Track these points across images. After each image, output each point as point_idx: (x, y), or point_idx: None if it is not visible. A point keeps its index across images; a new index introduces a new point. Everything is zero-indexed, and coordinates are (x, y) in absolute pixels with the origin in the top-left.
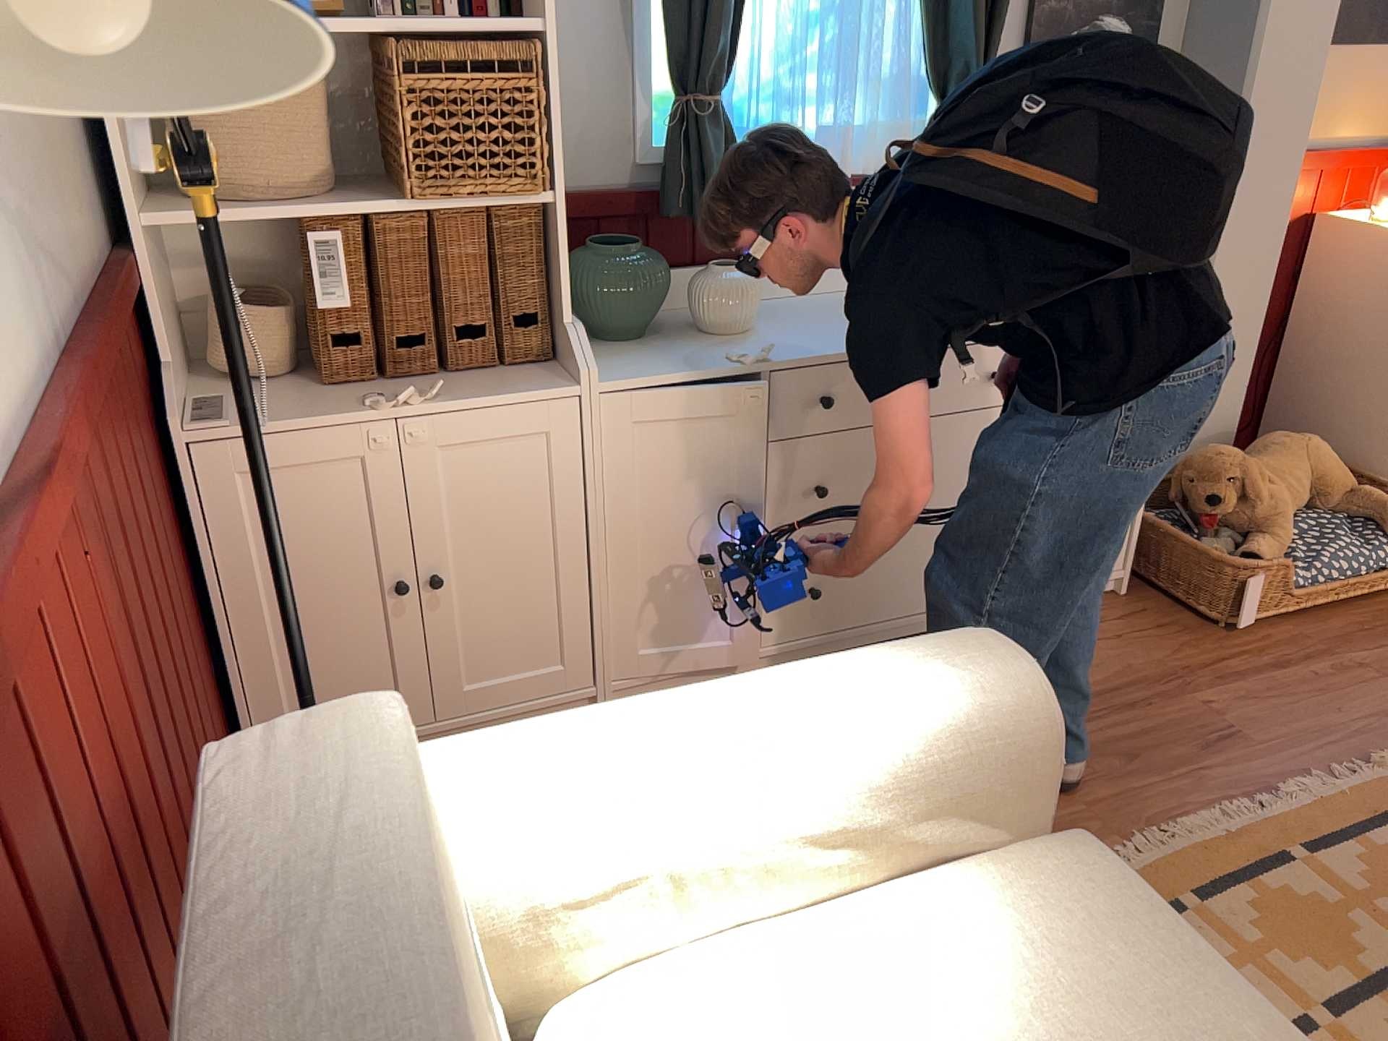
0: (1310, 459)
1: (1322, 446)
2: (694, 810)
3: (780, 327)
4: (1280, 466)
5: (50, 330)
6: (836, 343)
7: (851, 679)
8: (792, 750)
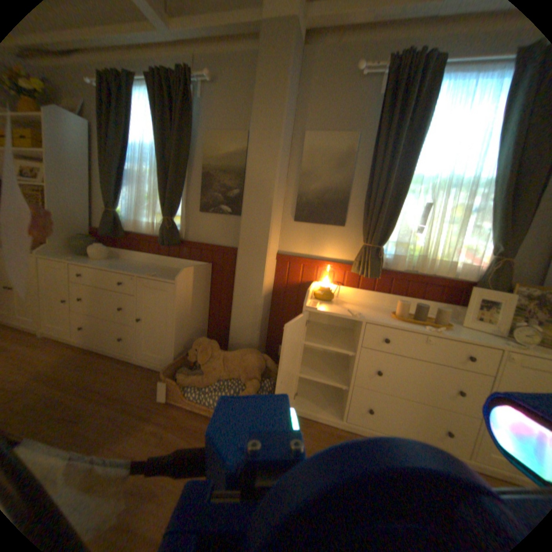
0: (243, 360)
1: (252, 358)
2: None
3: (105, 261)
4: (231, 357)
5: None
6: (93, 264)
7: None
8: None
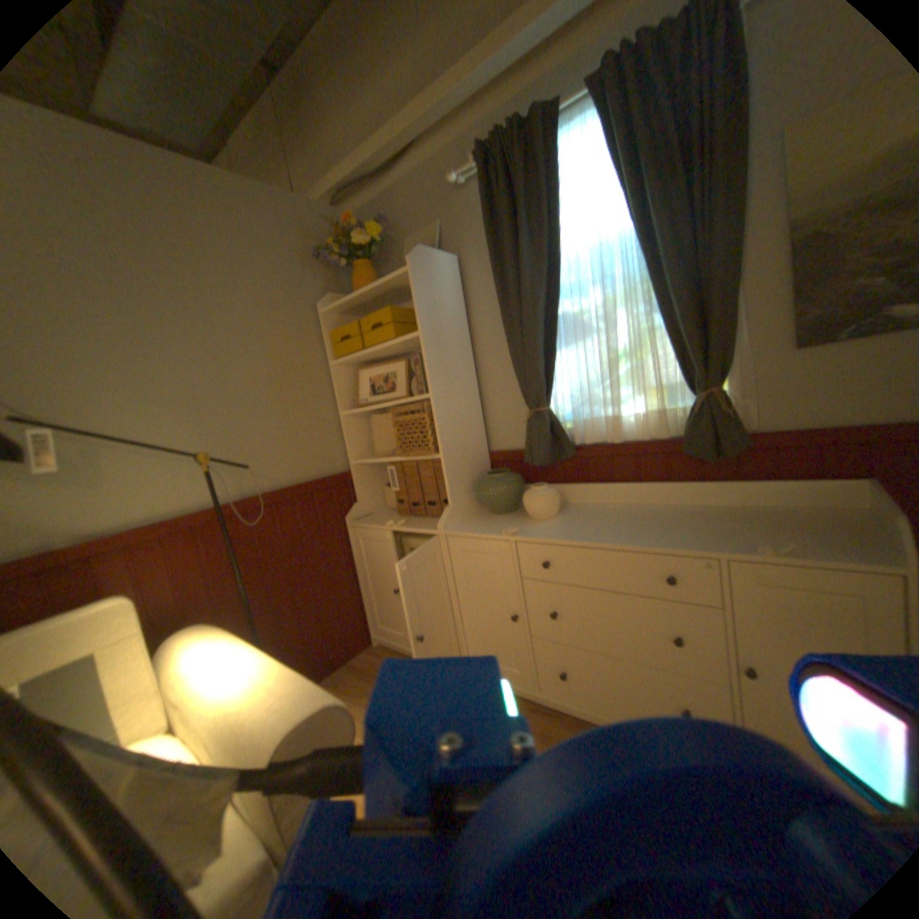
0: None
1: None
2: (193, 695)
3: (566, 519)
4: None
5: (249, 492)
6: (565, 533)
7: (266, 685)
8: (218, 695)
